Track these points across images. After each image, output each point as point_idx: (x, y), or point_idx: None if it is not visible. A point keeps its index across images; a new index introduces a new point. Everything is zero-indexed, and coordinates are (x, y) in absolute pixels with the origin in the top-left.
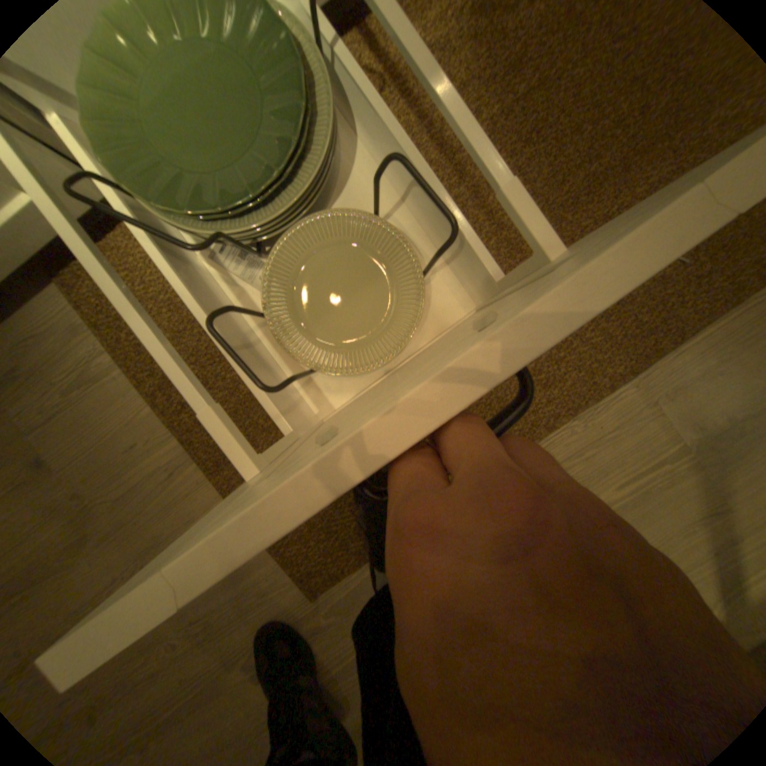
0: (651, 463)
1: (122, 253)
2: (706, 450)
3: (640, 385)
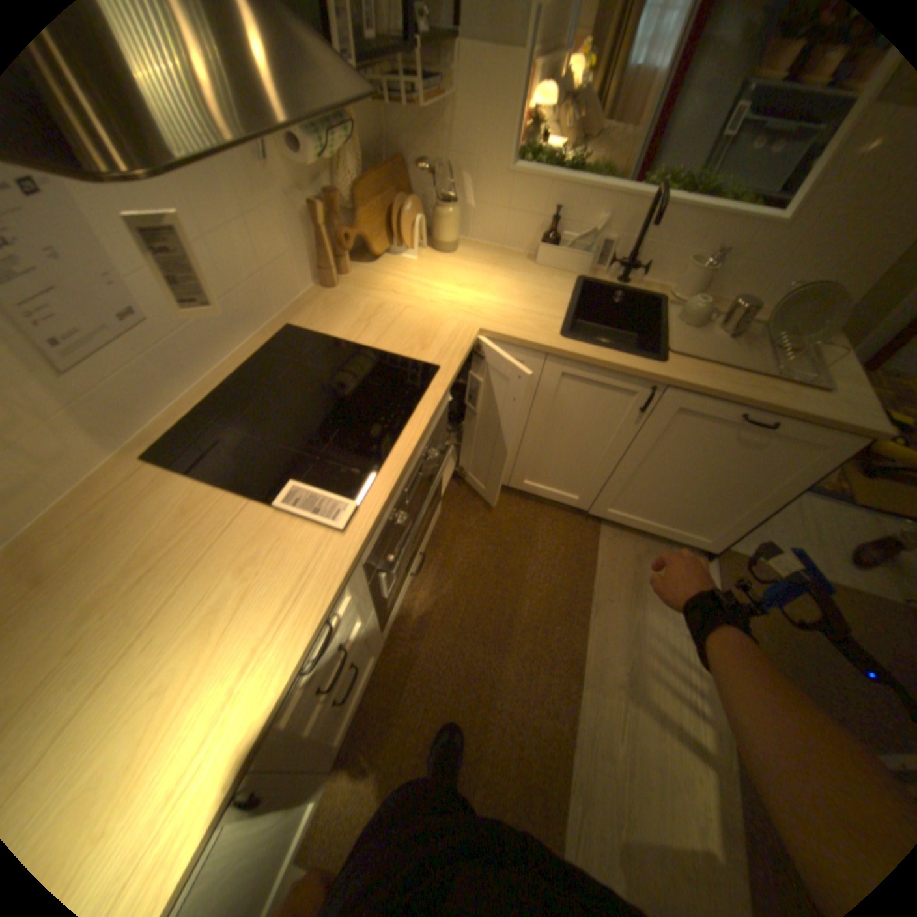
0: (625, 716)
1: (328, 808)
2: (637, 693)
3: (590, 685)
